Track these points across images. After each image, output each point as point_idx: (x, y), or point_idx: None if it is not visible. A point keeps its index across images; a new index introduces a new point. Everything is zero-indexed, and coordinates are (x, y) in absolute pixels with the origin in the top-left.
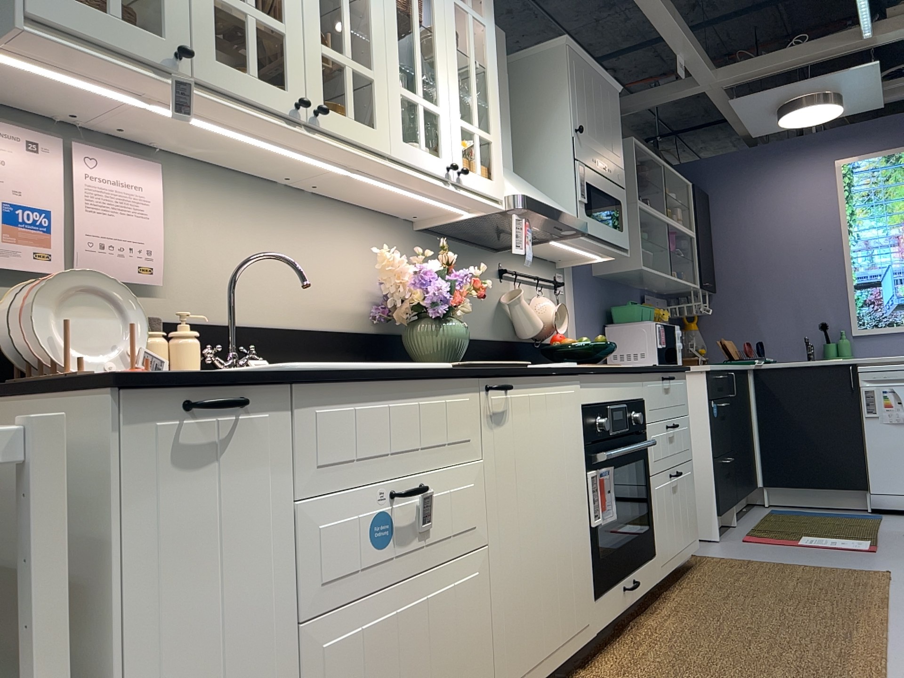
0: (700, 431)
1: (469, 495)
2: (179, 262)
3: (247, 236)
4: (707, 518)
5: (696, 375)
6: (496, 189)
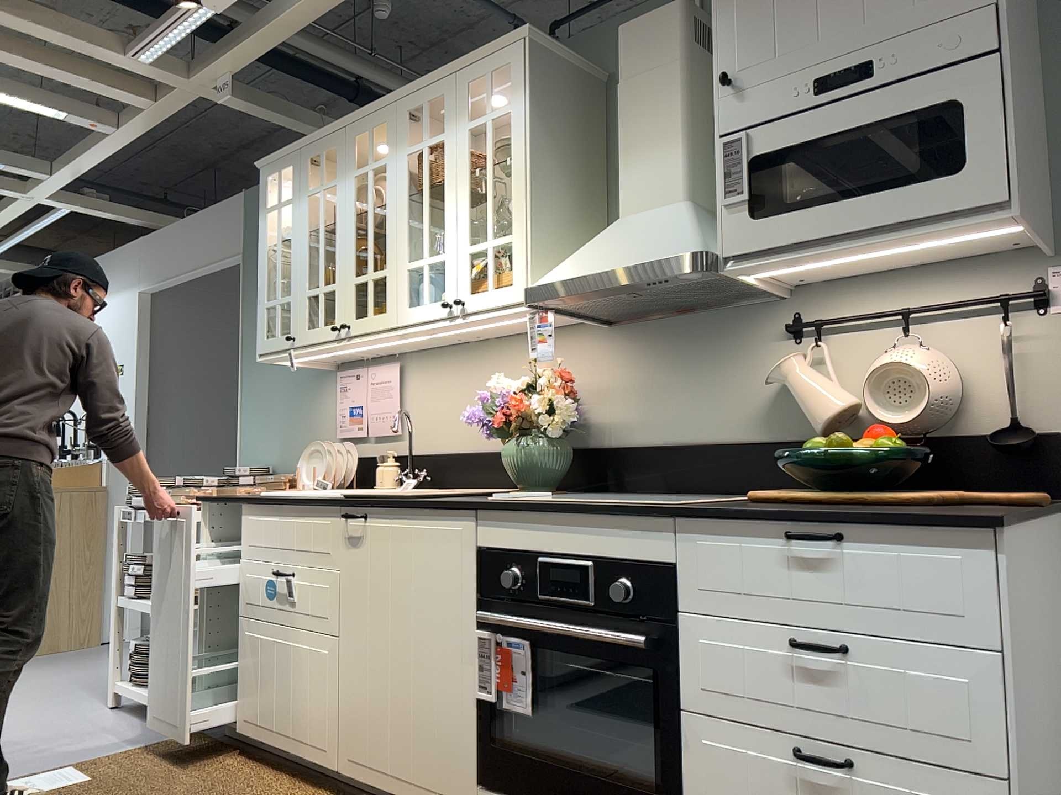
0: None
1: (324, 592)
2: (412, 417)
3: (447, 388)
4: None
5: None
6: (512, 293)
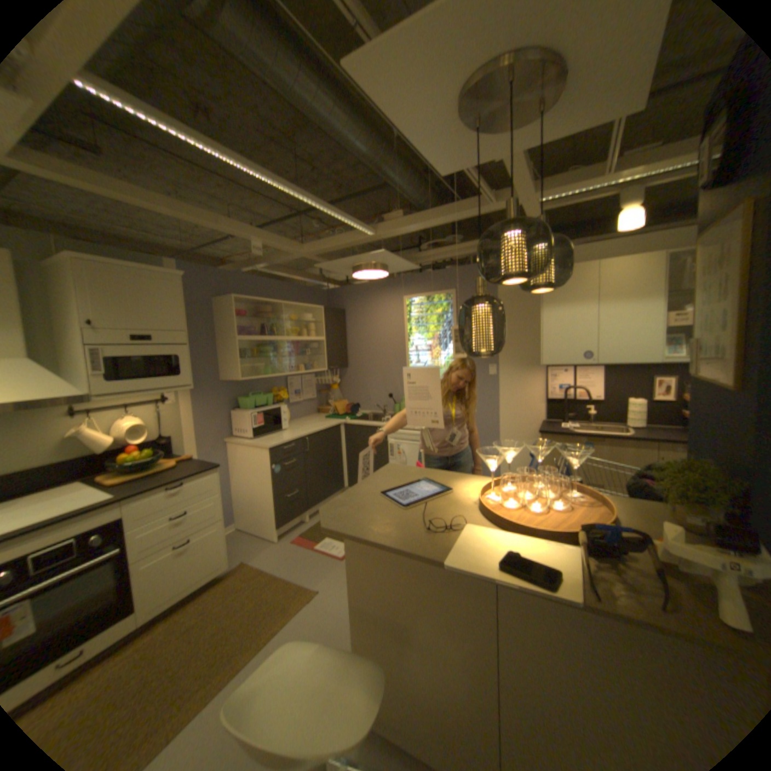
0: (267, 482)
1: None
2: None
3: None
4: (271, 530)
5: (264, 449)
6: None
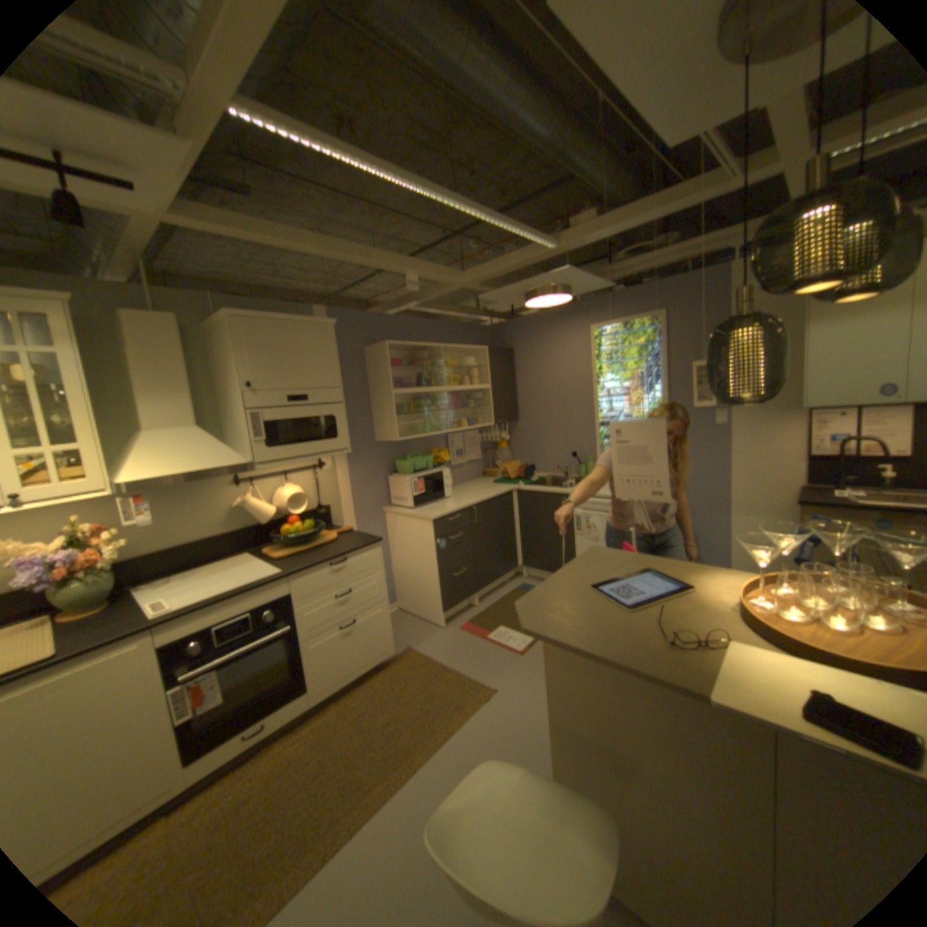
0: (432, 558)
1: None
2: None
3: None
4: (438, 613)
5: (427, 521)
6: (89, 485)
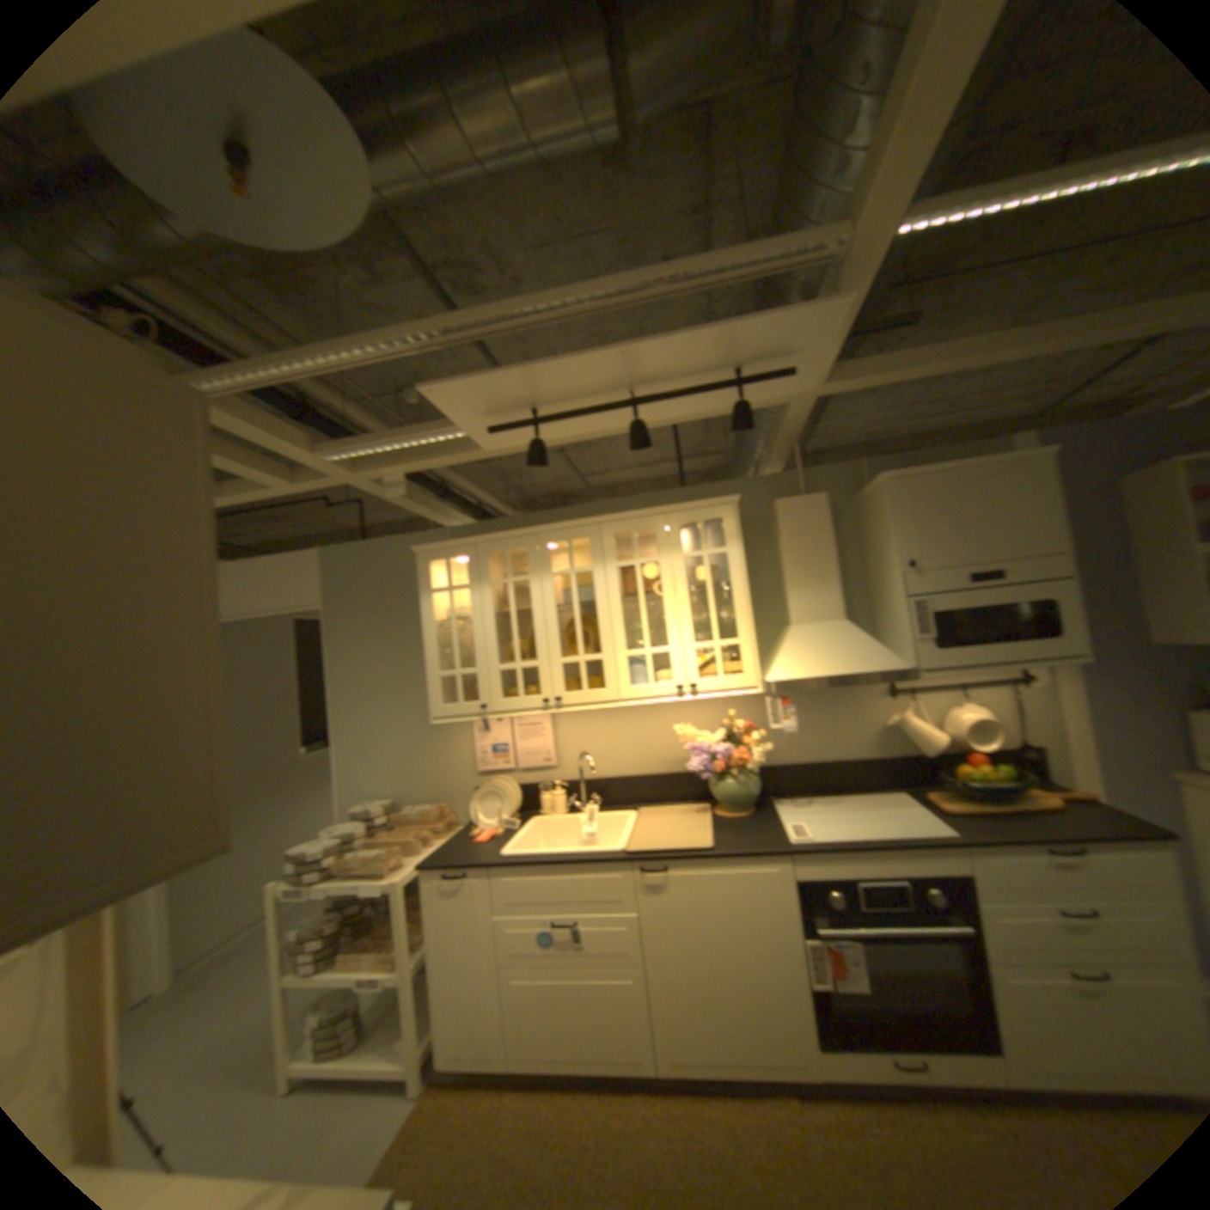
0: None
1: (624, 936)
2: (569, 751)
3: (606, 729)
4: None
5: None
6: (746, 683)
